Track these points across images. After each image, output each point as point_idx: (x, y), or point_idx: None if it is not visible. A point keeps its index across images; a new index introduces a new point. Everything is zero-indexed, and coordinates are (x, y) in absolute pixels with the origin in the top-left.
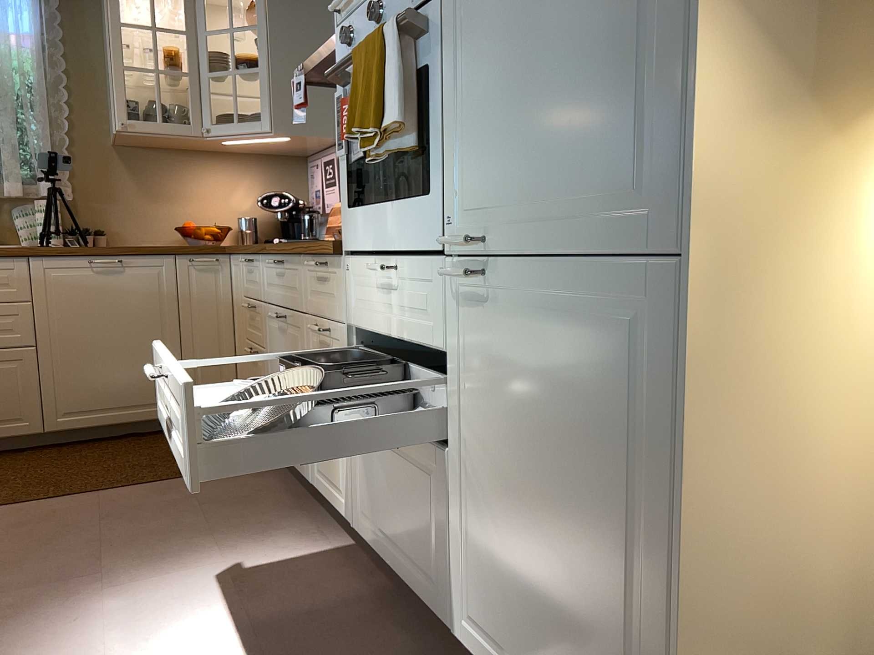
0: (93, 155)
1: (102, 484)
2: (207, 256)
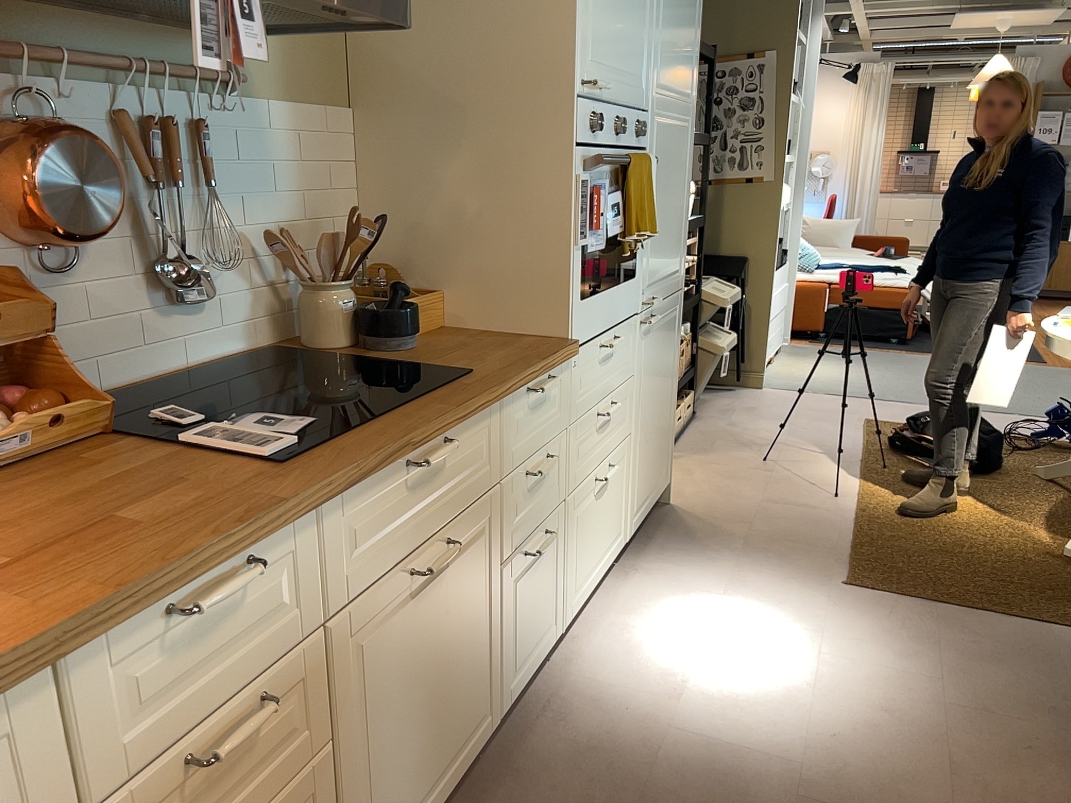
0: None
1: None
2: None
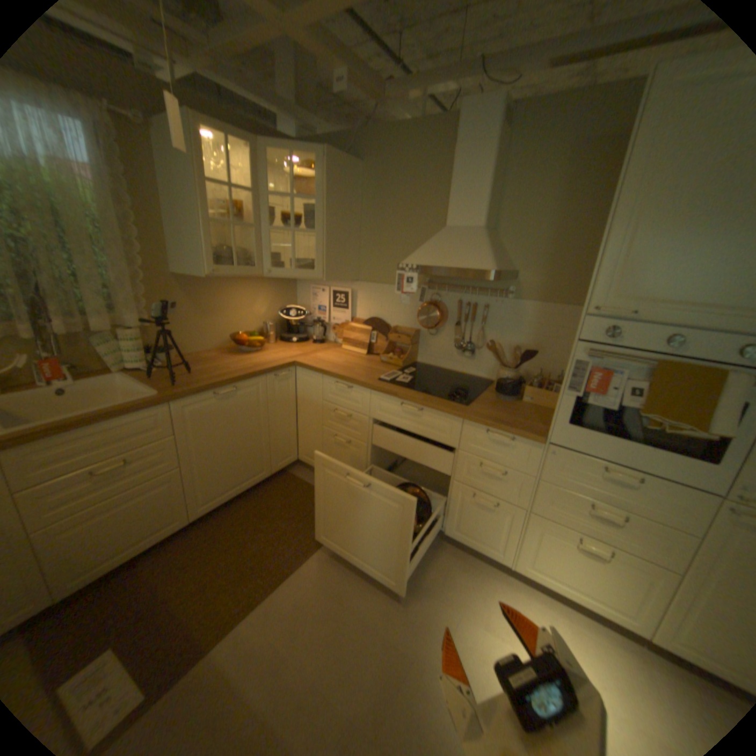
0: (156, 284)
1: (287, 562)
2: (284, 371)
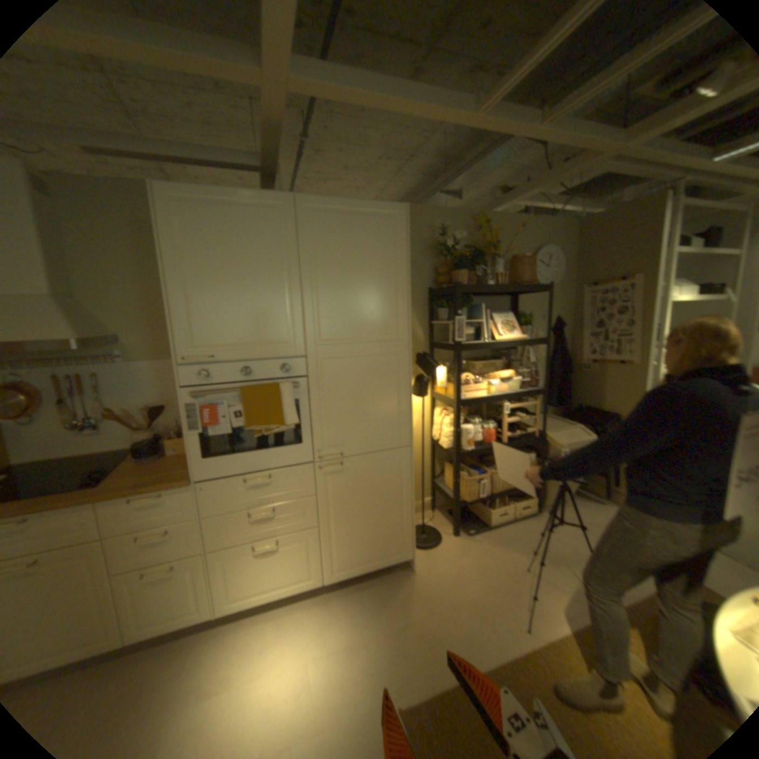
0: None
1: None
2: None
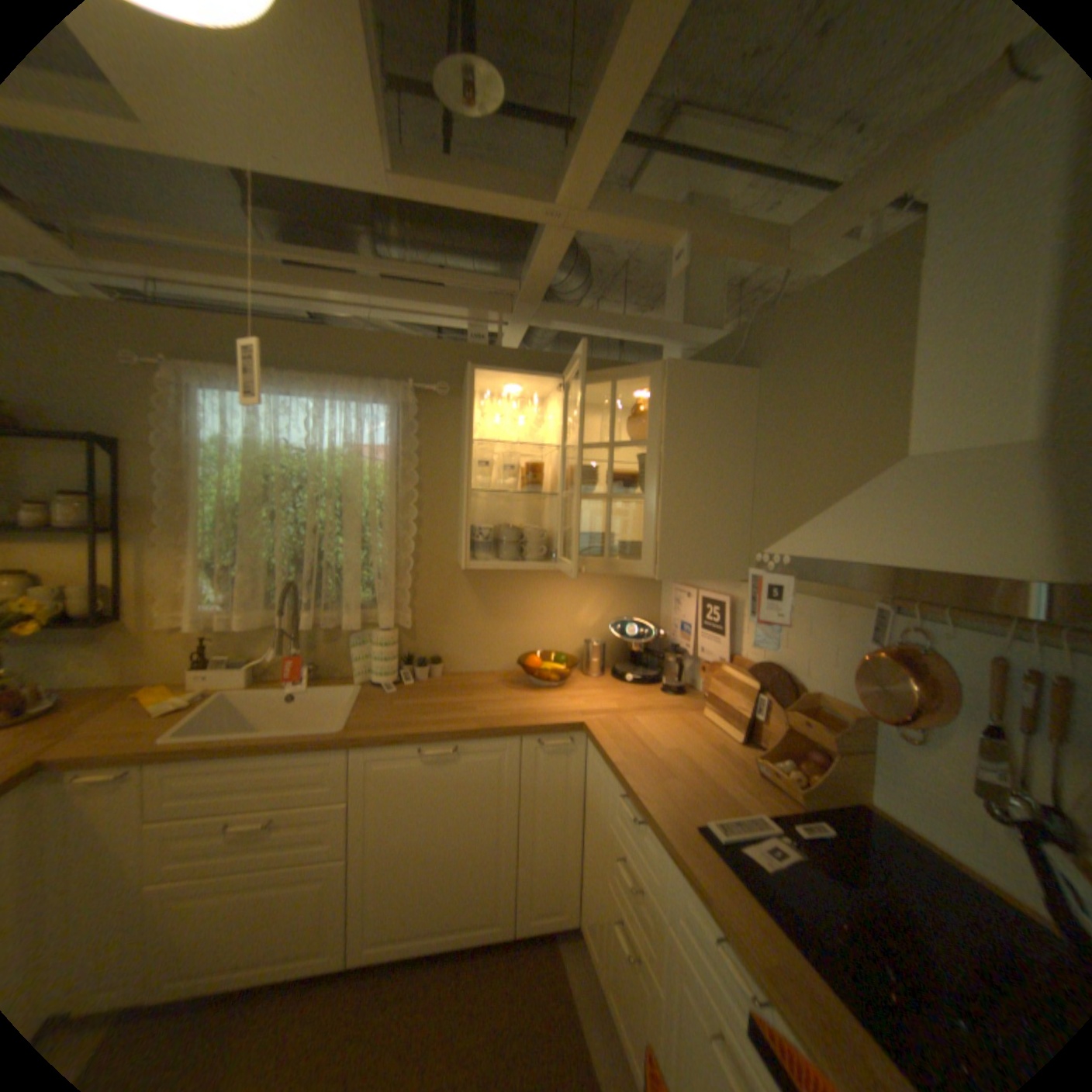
0: (438, 572)
1: None
2: (560, 736)
